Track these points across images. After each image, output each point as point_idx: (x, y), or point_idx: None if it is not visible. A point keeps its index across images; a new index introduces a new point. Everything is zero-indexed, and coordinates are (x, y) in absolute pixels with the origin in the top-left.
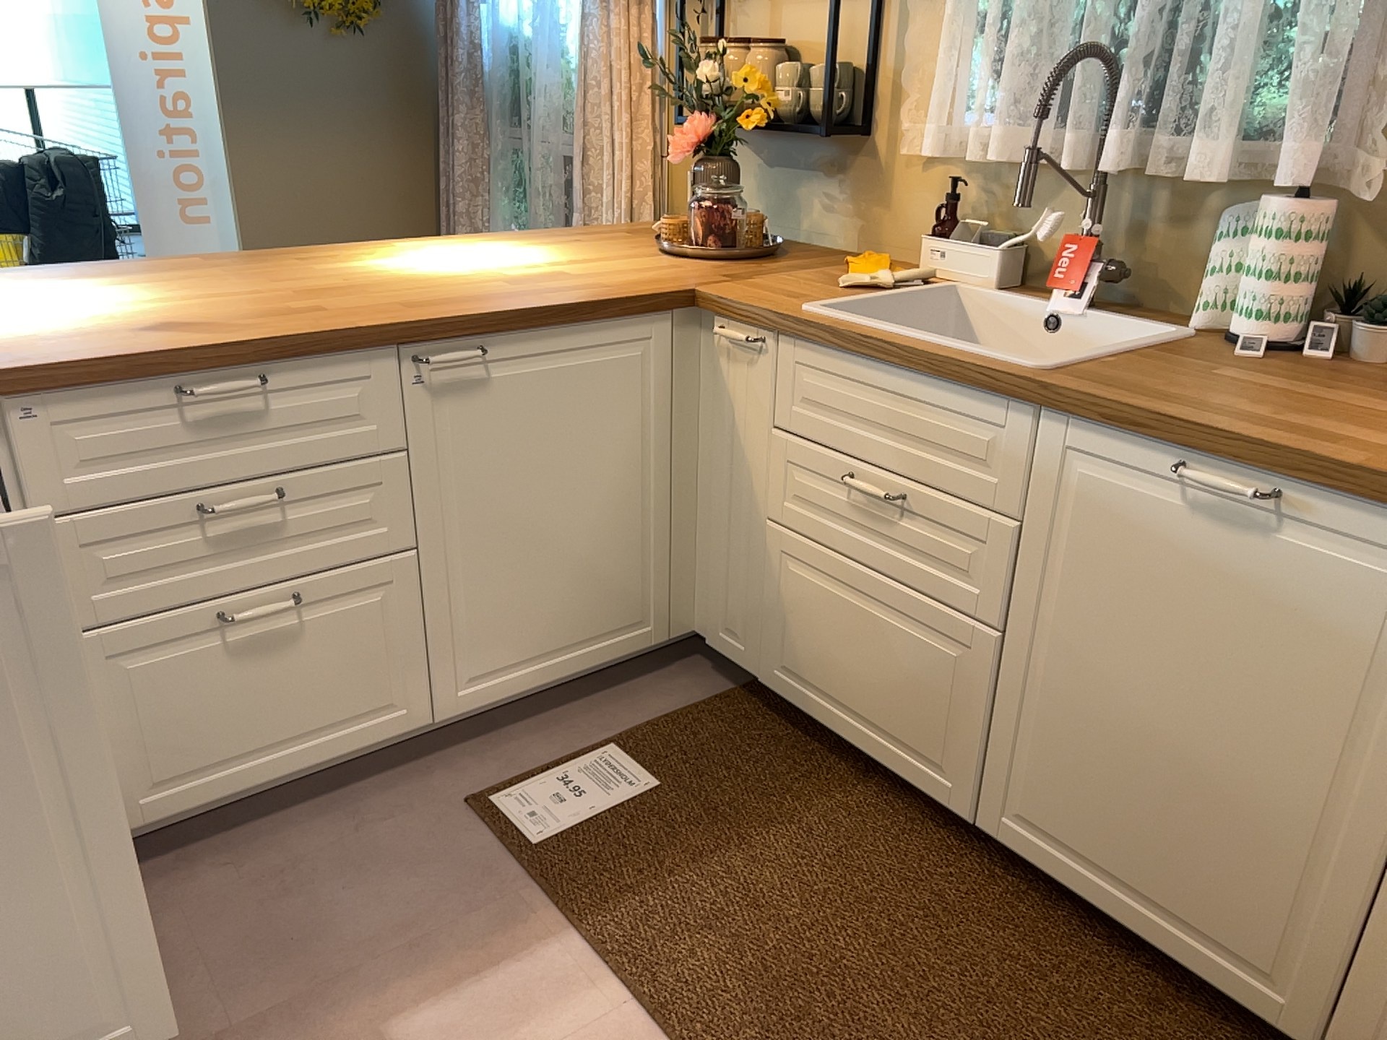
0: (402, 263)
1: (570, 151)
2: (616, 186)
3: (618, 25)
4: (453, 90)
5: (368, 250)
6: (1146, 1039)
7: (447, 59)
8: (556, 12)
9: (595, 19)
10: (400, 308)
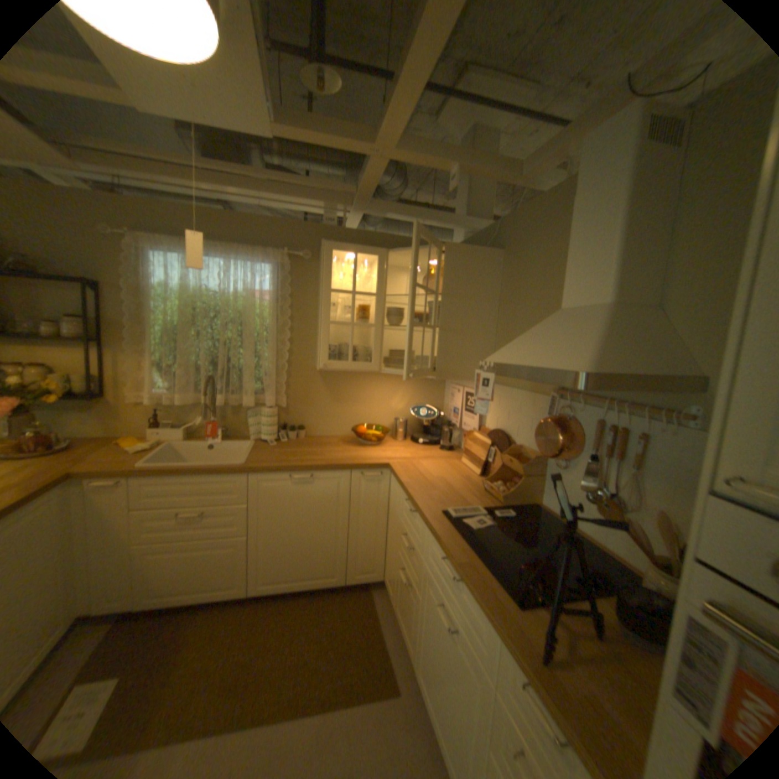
0: None
1: None
2: None
3: None
4: None
5: None
6: (315, 612)
7: None
8: None
9: None
10: None
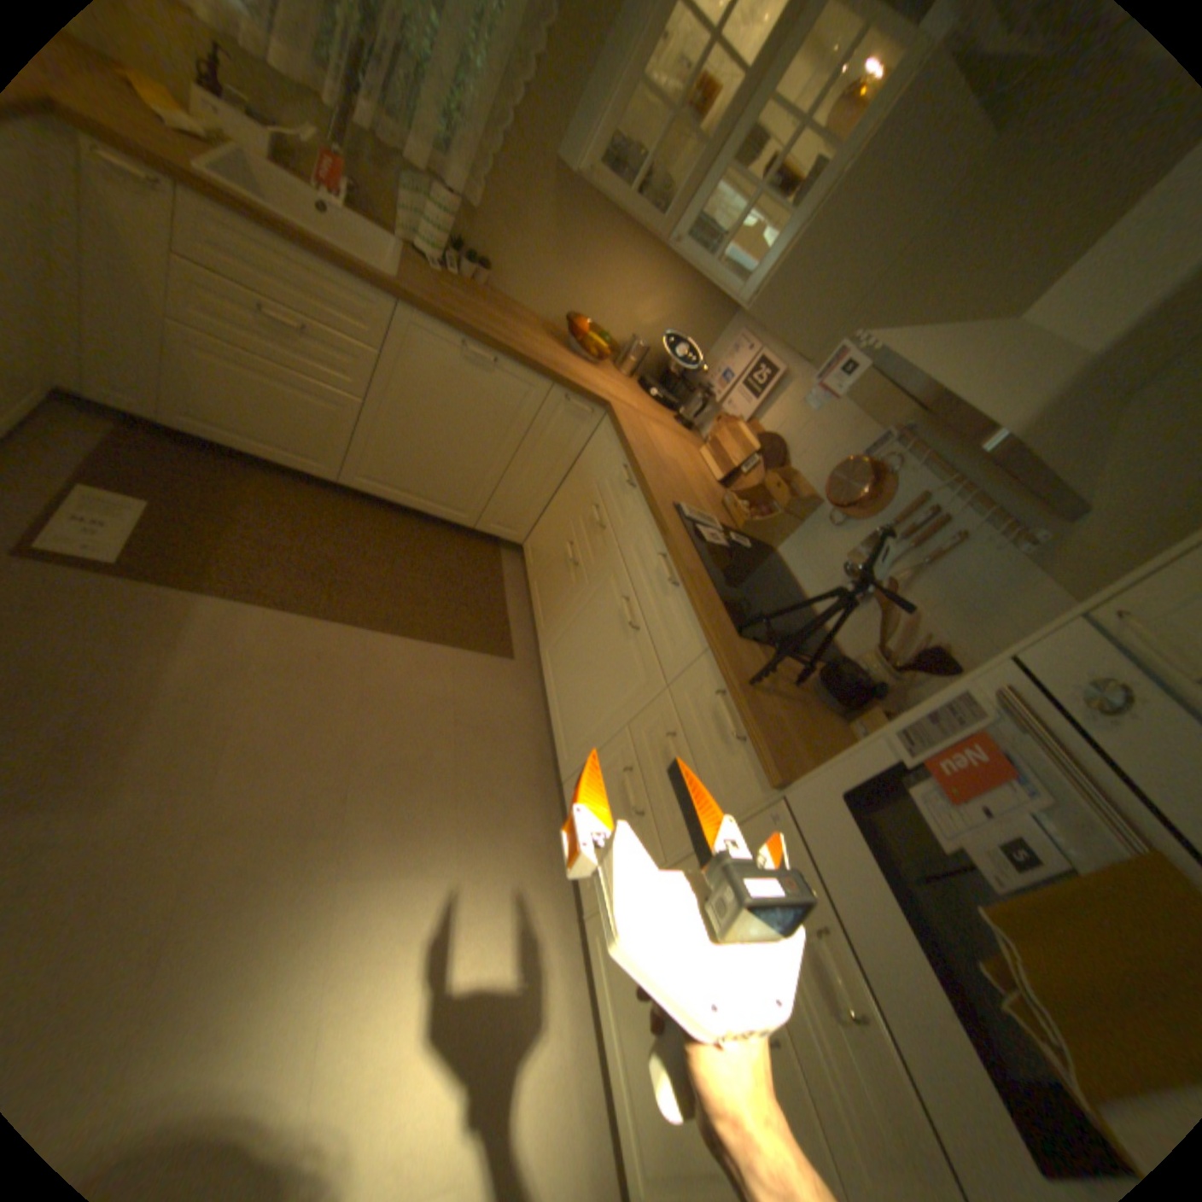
0: None
1: None
2: None
3: None
4: None
5: None
6: (426, 543)
7: None
8: None
9: None
10: None
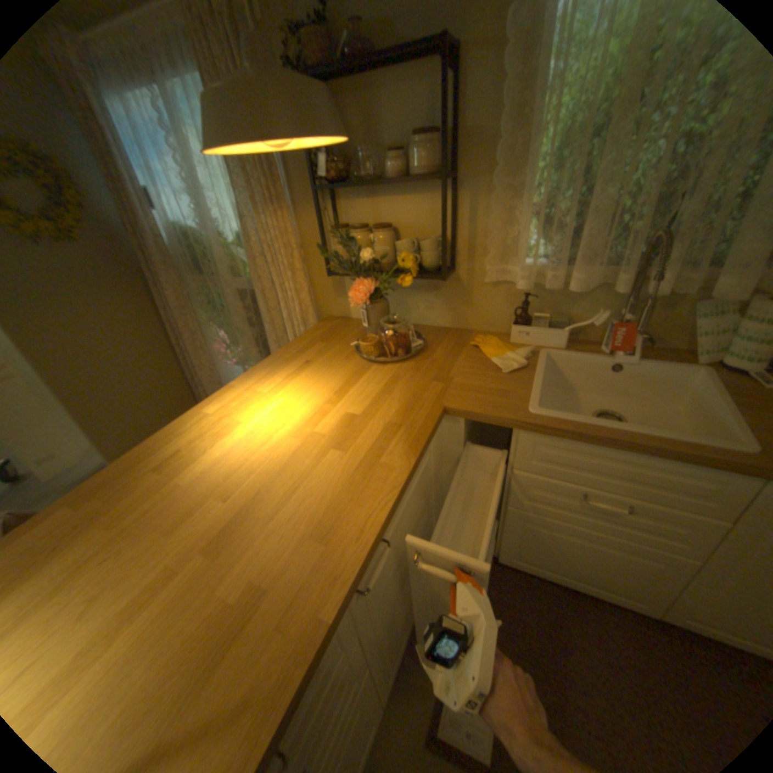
0: (236, 443)
1: (243, 286)
2: (292, 309)
3: (267, 219)
4: (150, 261)
5: (194, 429)
6: None
7: (138, 243)
8: (211, 211)
9: (249, 216)
10: (317, 549)
